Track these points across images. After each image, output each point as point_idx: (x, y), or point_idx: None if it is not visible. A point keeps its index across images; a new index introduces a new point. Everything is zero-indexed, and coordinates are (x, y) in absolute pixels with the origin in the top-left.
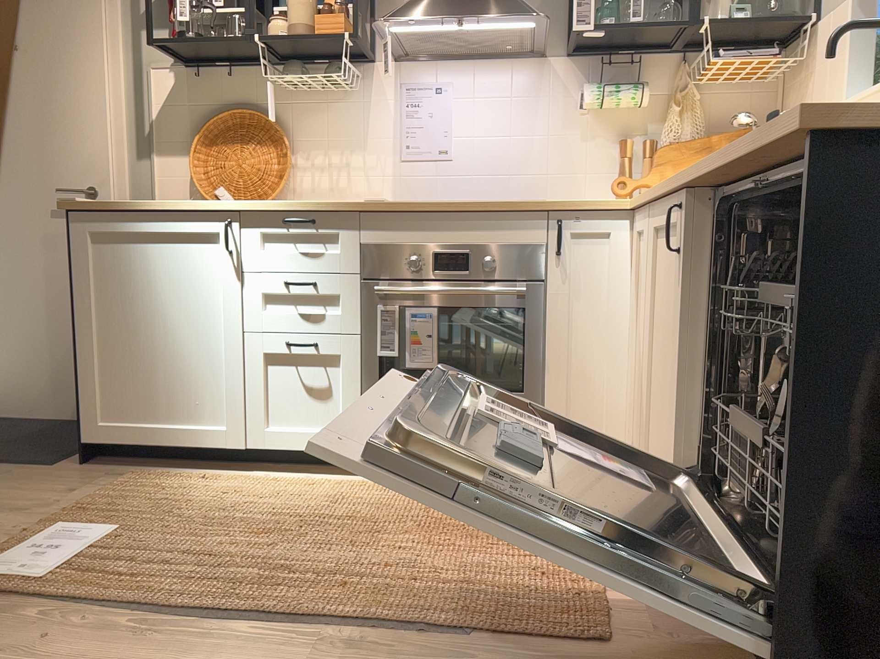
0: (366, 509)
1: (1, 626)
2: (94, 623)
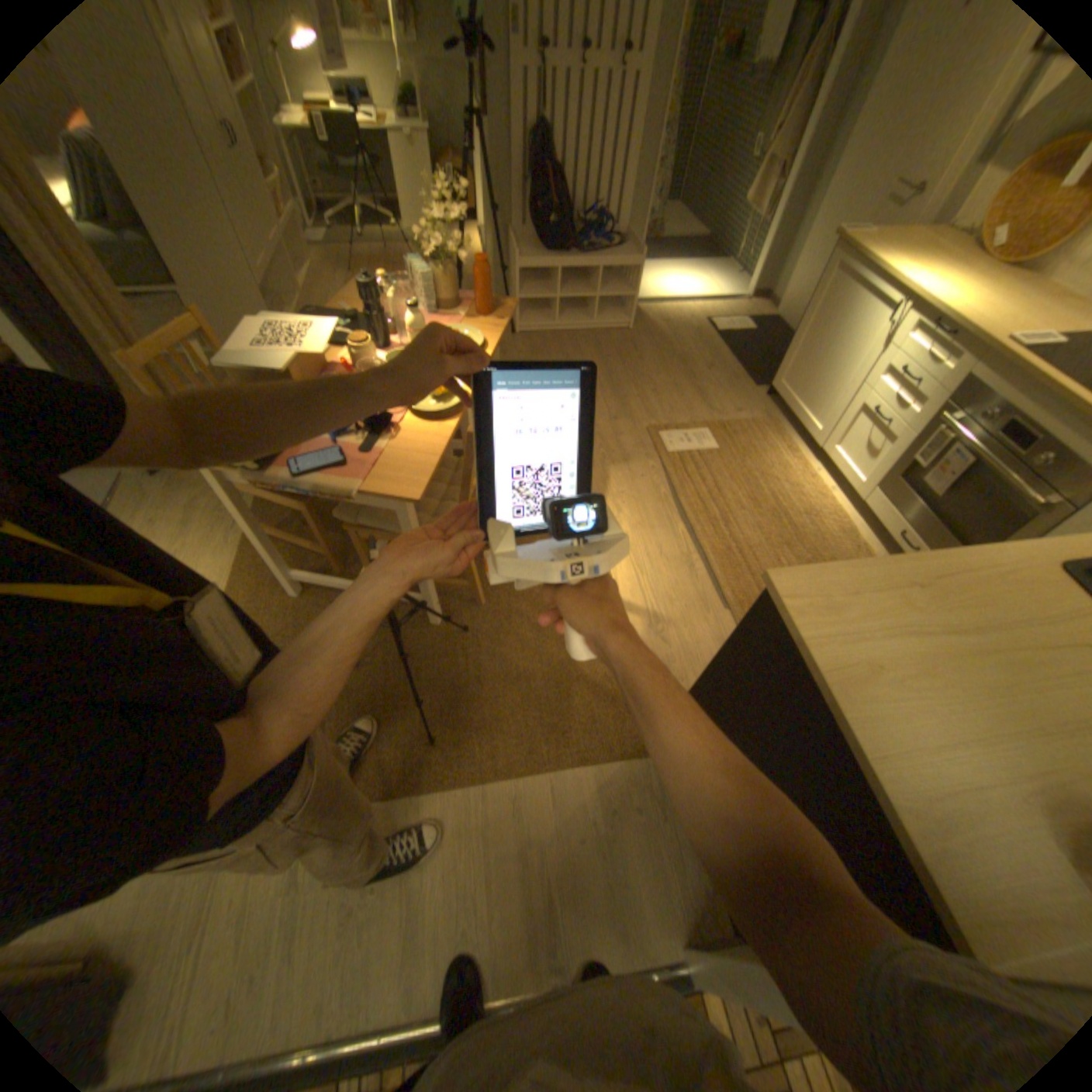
0: (812, 529)
1: (643, 459)
2: (659, 482)
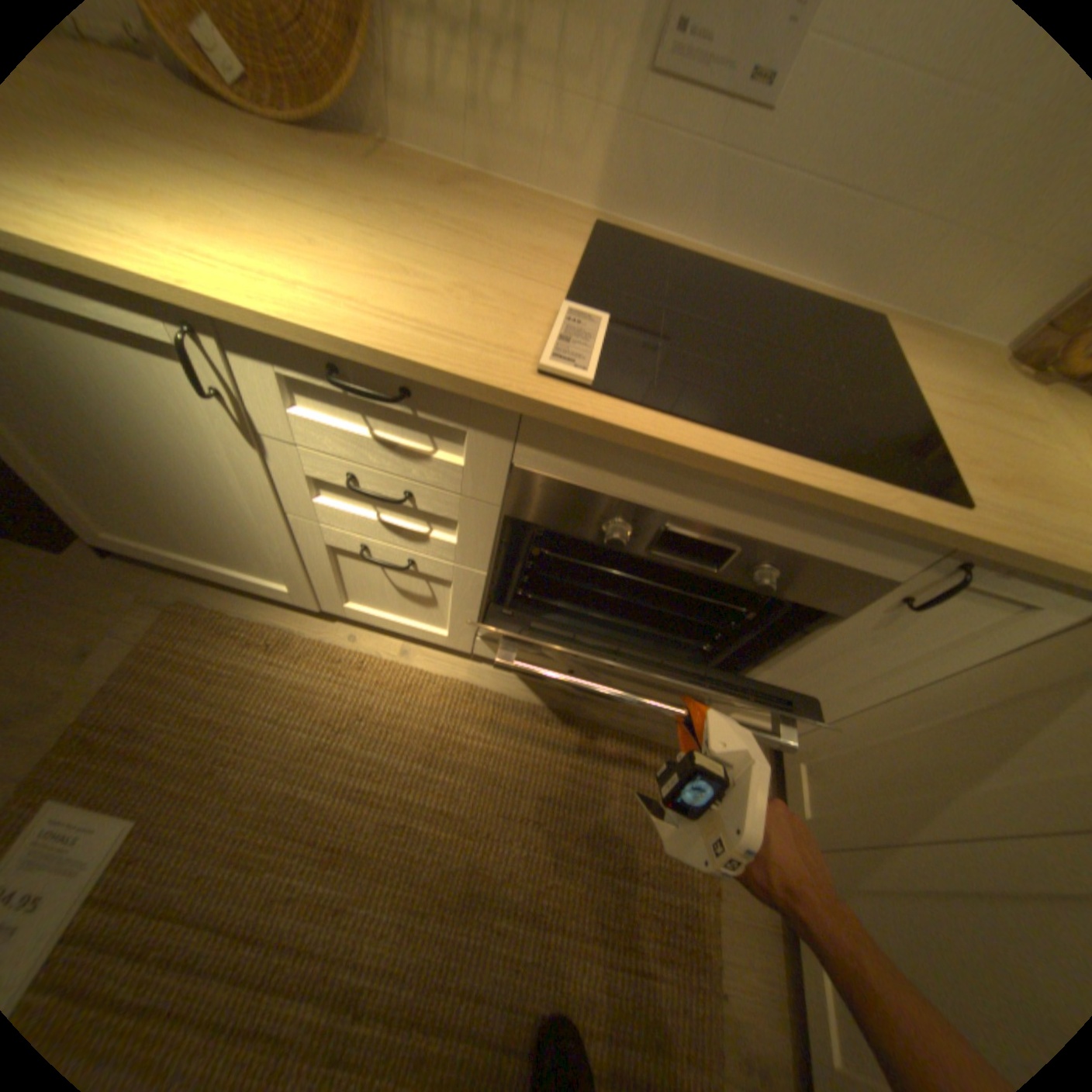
0: (465, 776)
1: None
2: None
